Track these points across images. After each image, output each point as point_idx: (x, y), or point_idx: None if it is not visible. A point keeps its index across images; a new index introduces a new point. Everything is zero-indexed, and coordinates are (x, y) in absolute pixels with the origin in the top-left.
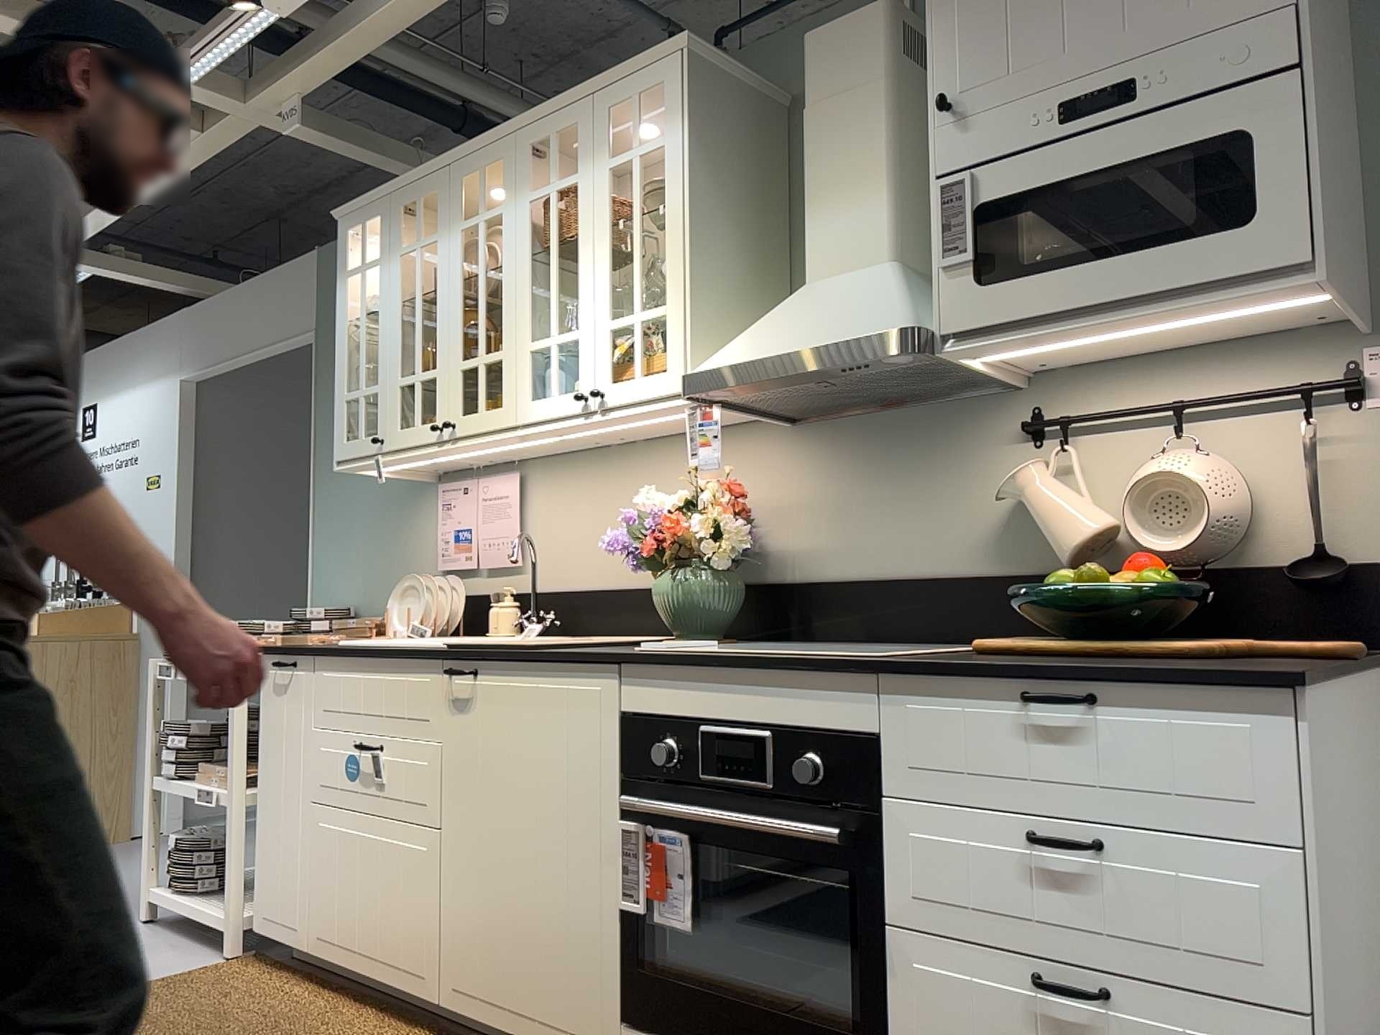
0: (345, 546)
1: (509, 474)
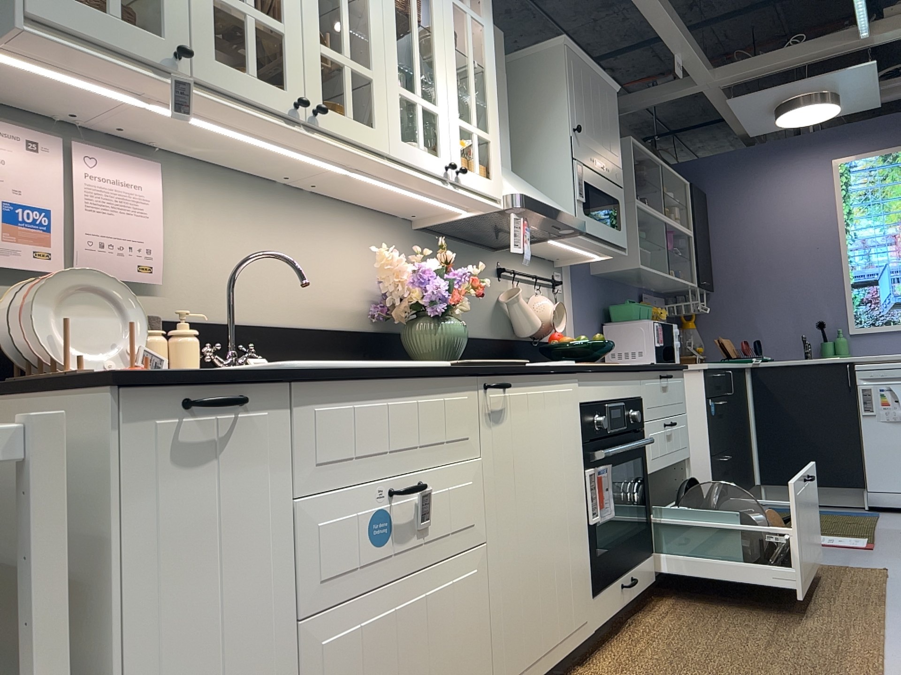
0: None
1: (143, 160)
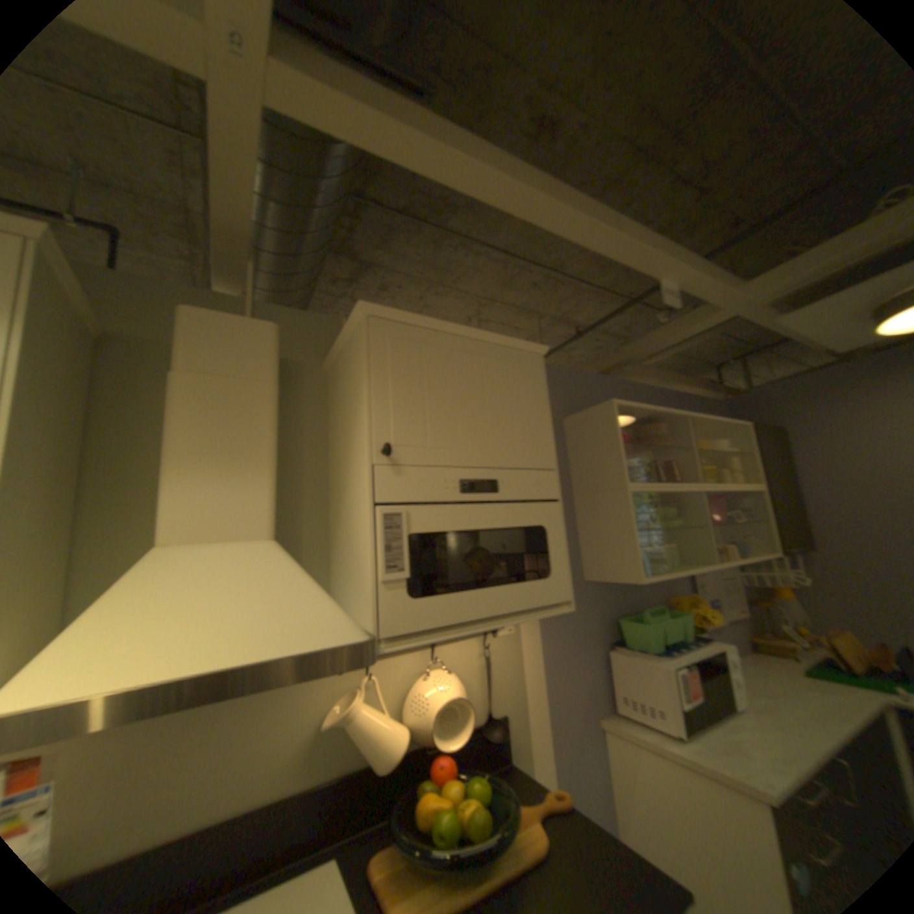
0: None
1: None
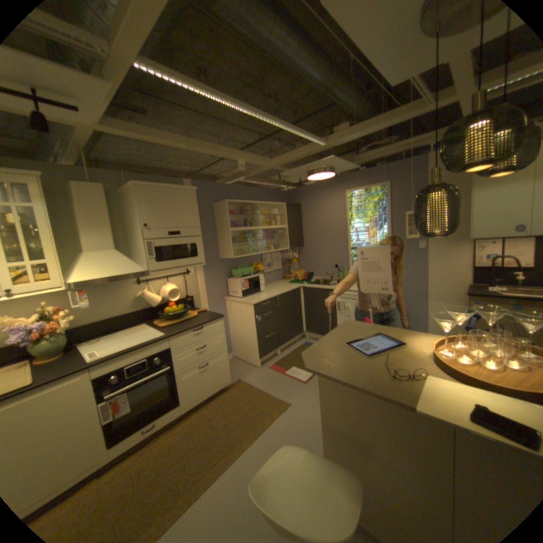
0: None
1: None
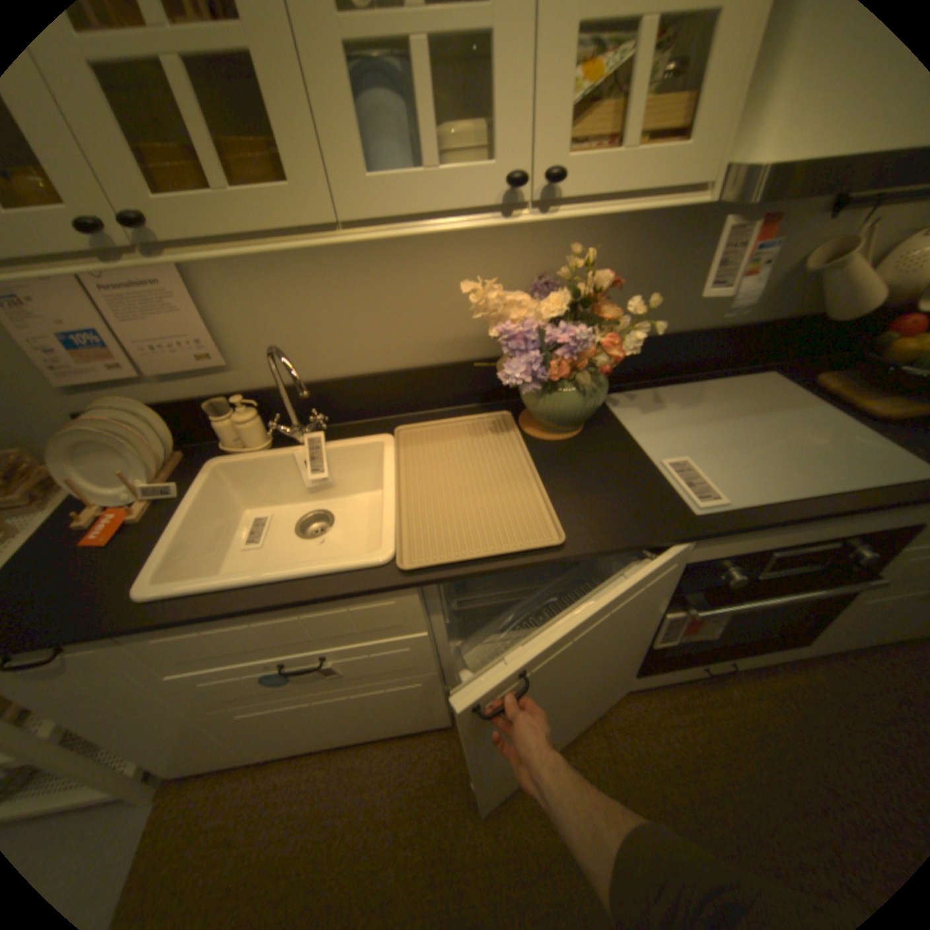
0: None
1: None
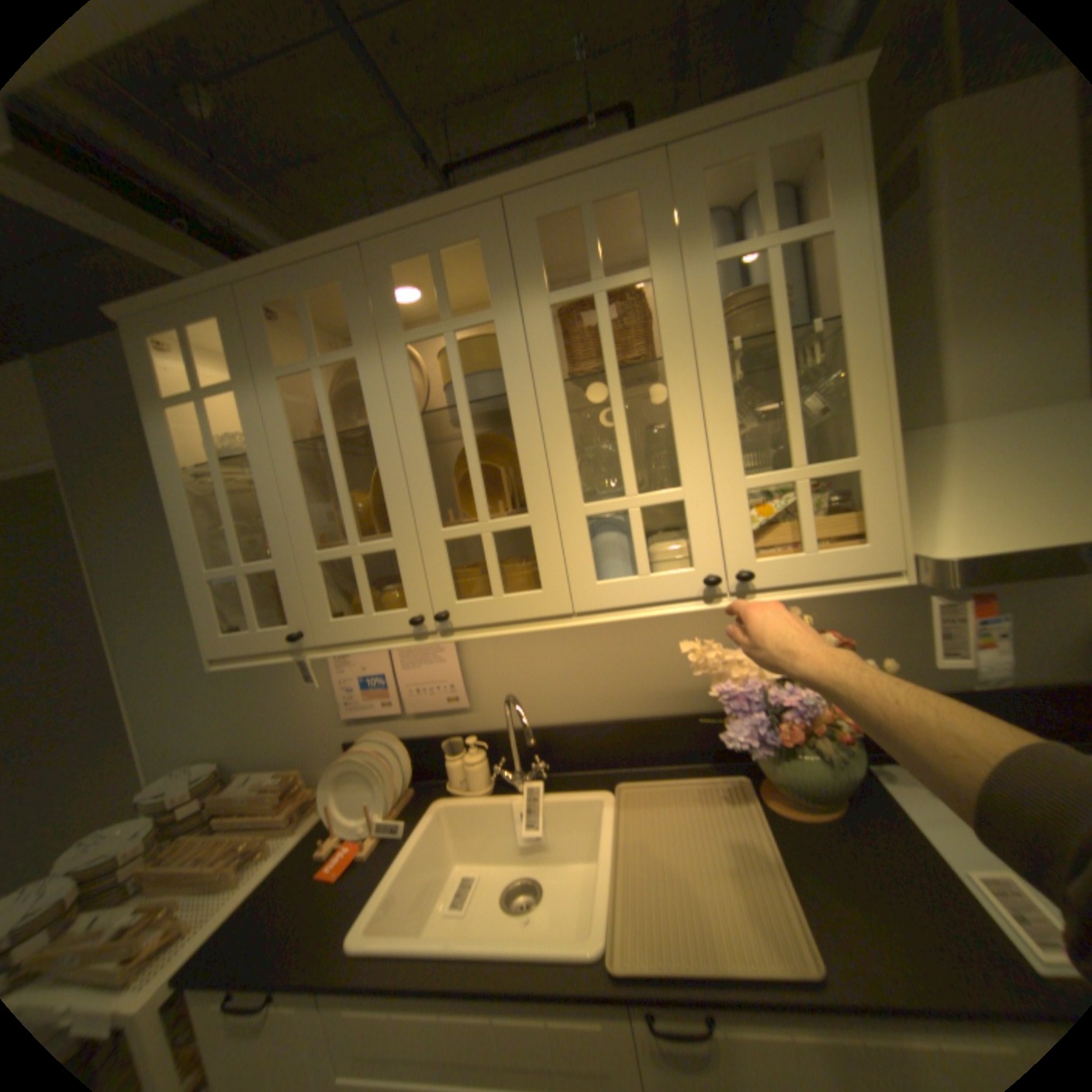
0: (179, 698)
1: None
